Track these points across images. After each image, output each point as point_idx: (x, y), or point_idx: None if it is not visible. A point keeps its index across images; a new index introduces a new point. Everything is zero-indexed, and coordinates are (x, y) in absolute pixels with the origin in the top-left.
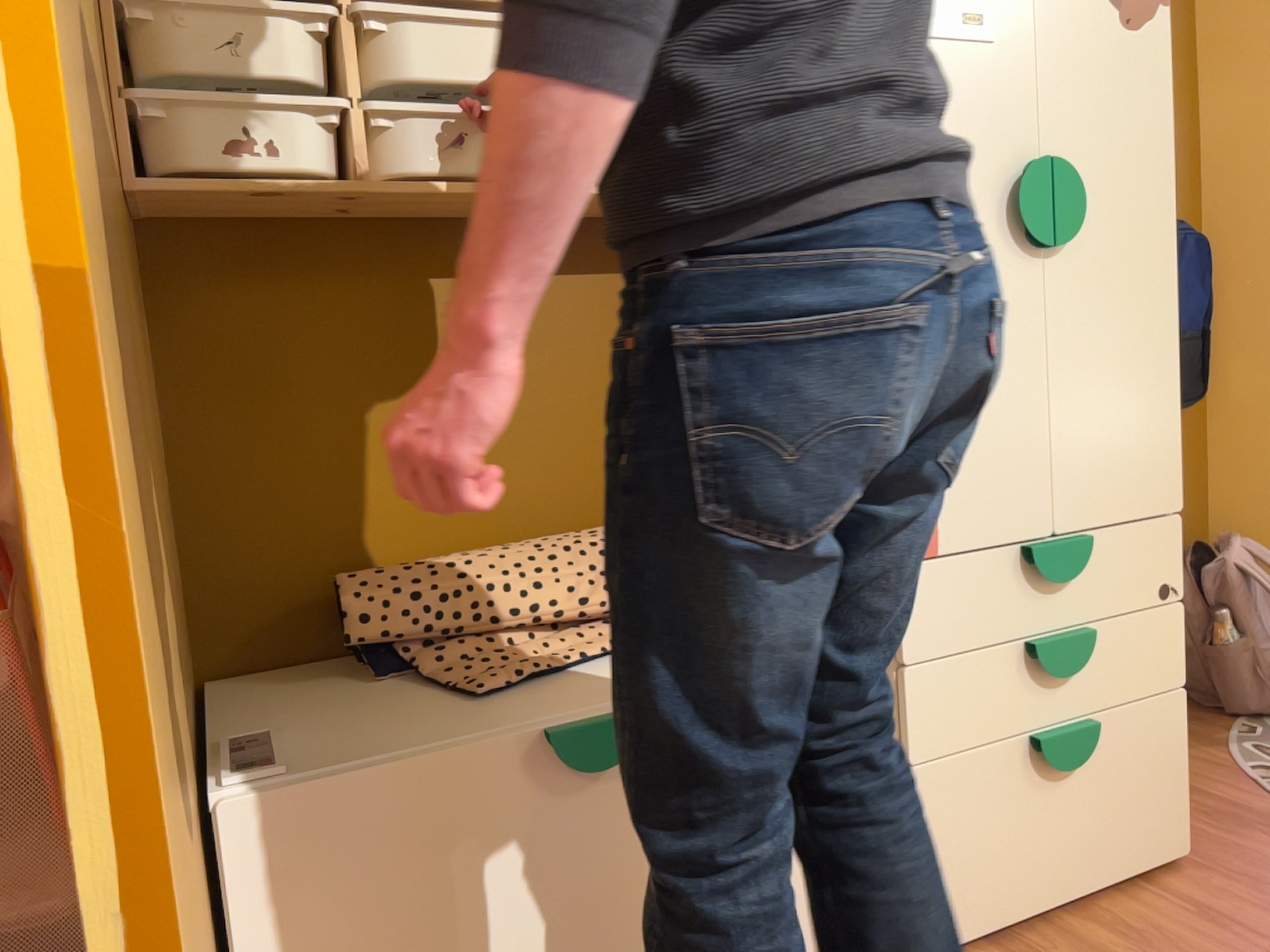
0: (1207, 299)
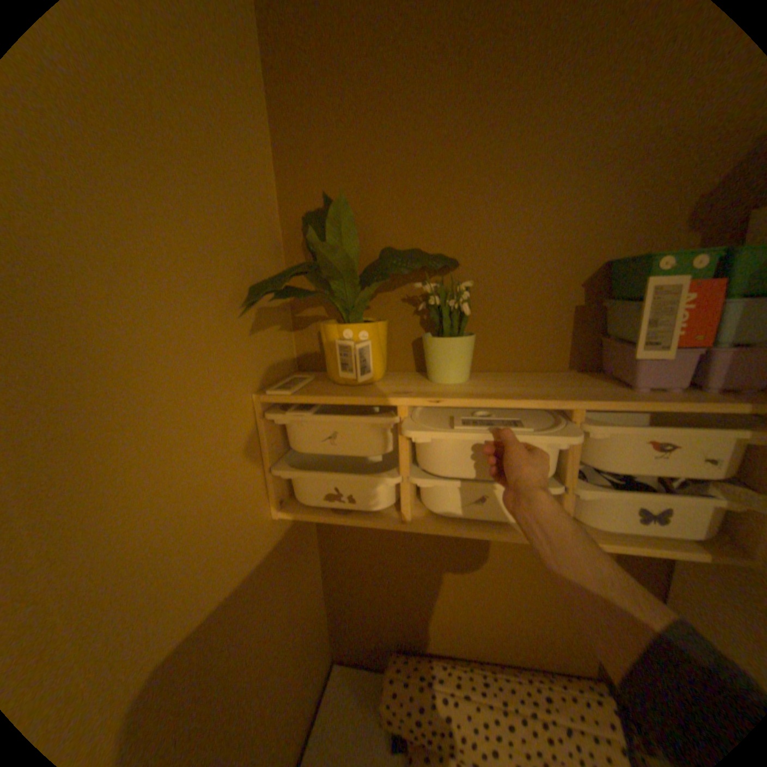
0: None
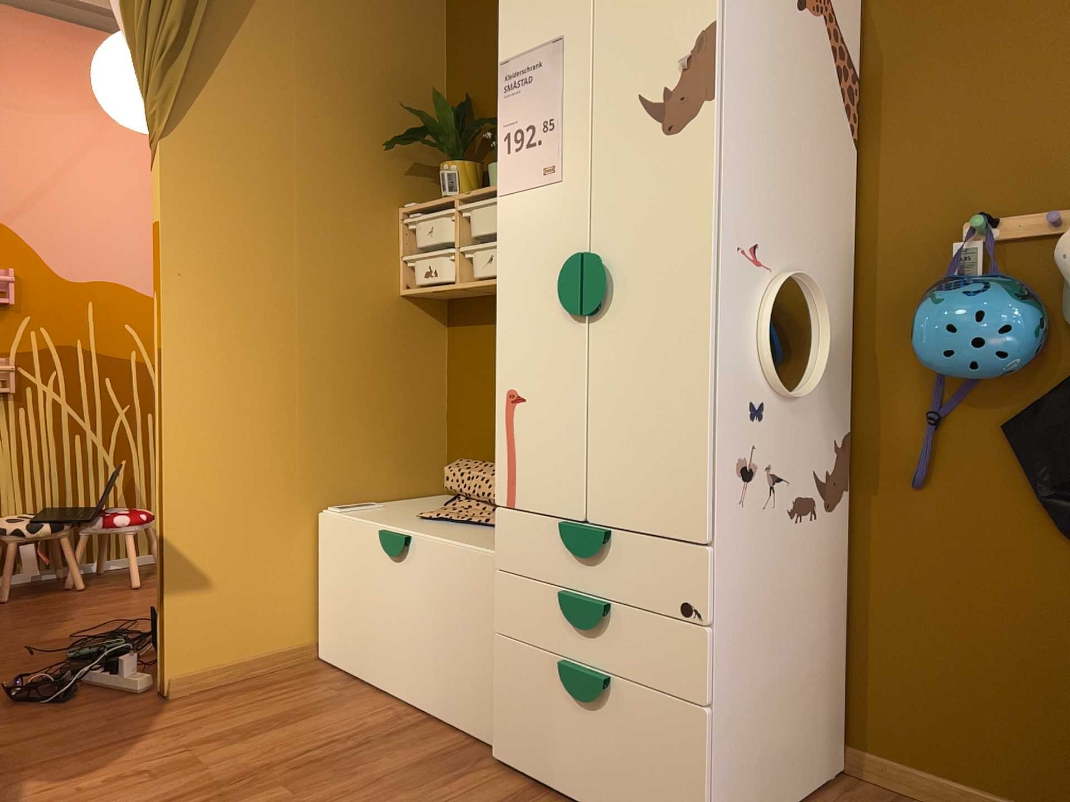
0: None
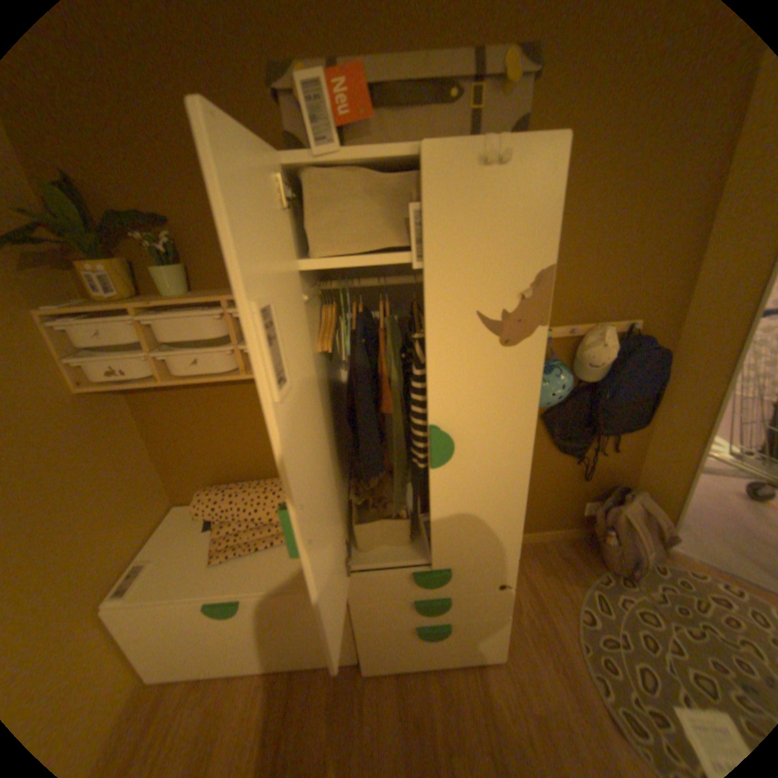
0: (670, 376)
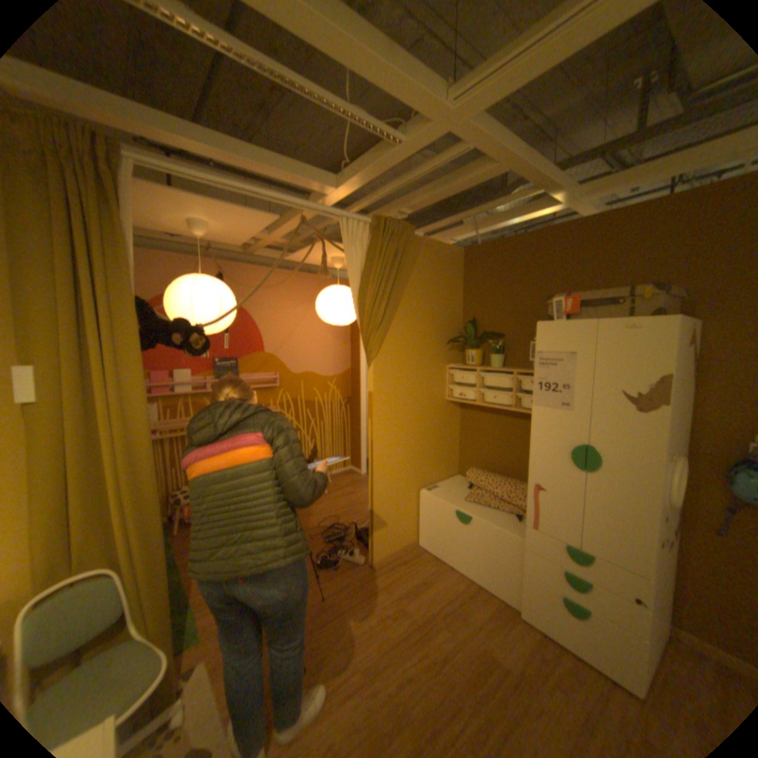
0: None
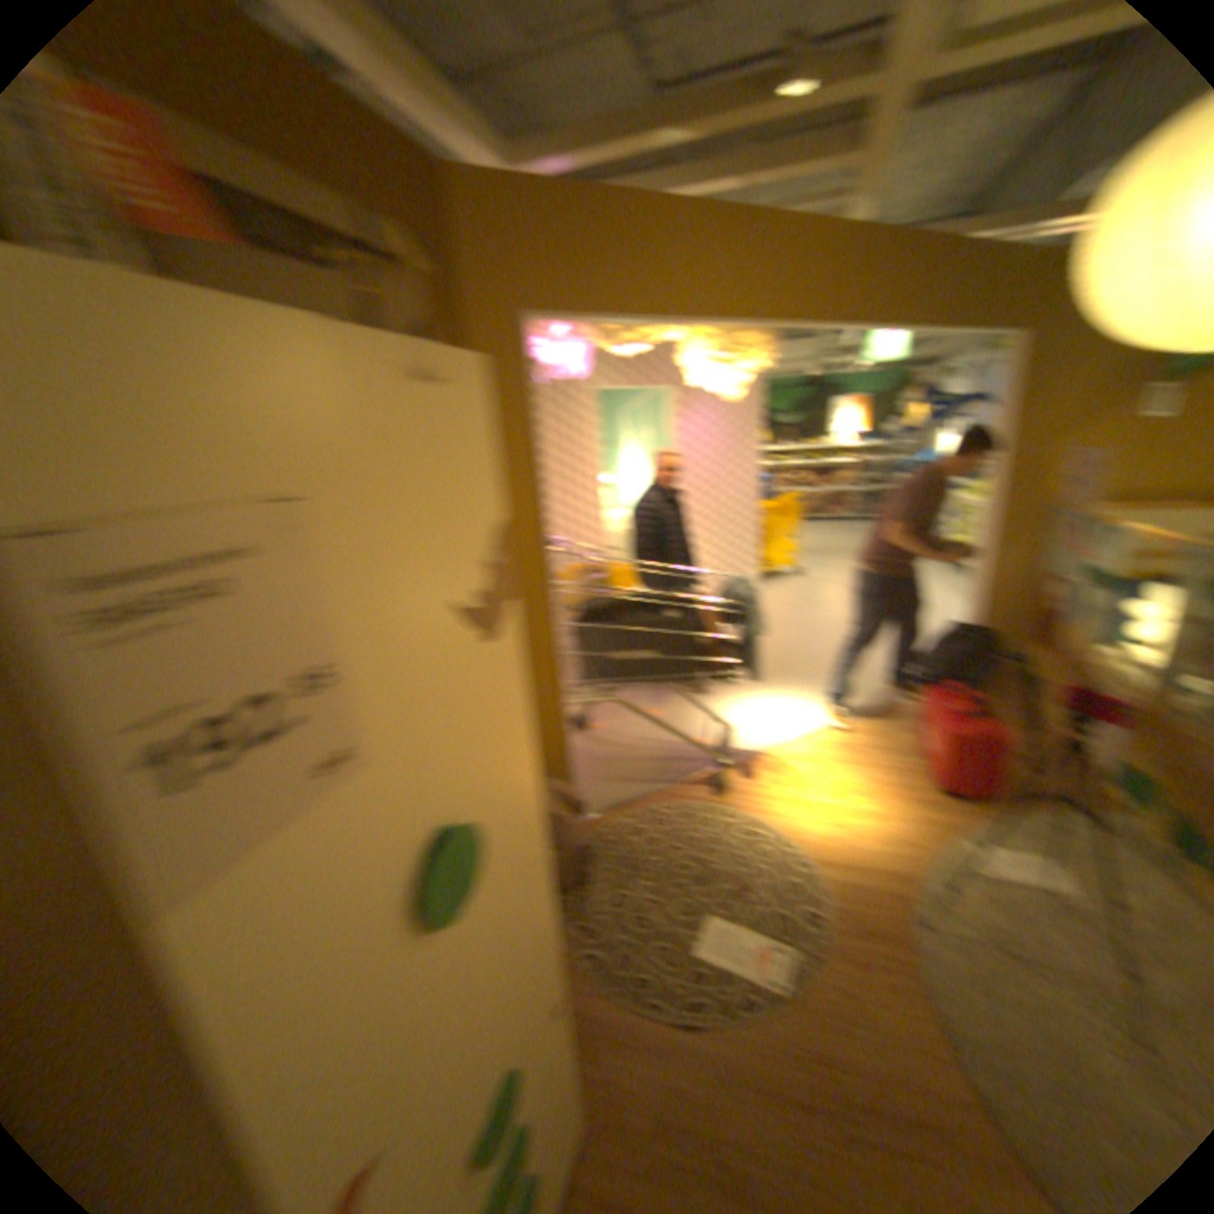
0: None
